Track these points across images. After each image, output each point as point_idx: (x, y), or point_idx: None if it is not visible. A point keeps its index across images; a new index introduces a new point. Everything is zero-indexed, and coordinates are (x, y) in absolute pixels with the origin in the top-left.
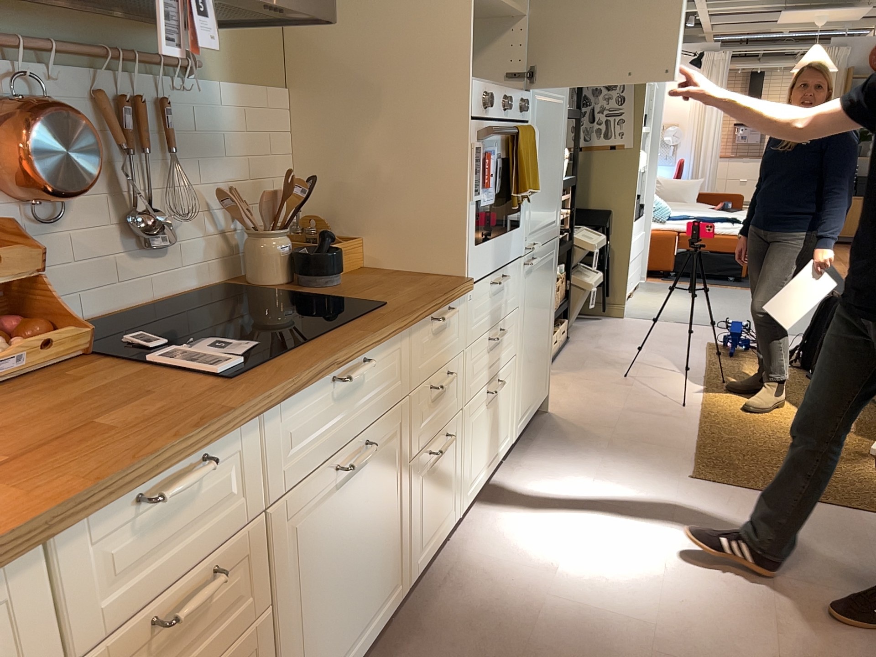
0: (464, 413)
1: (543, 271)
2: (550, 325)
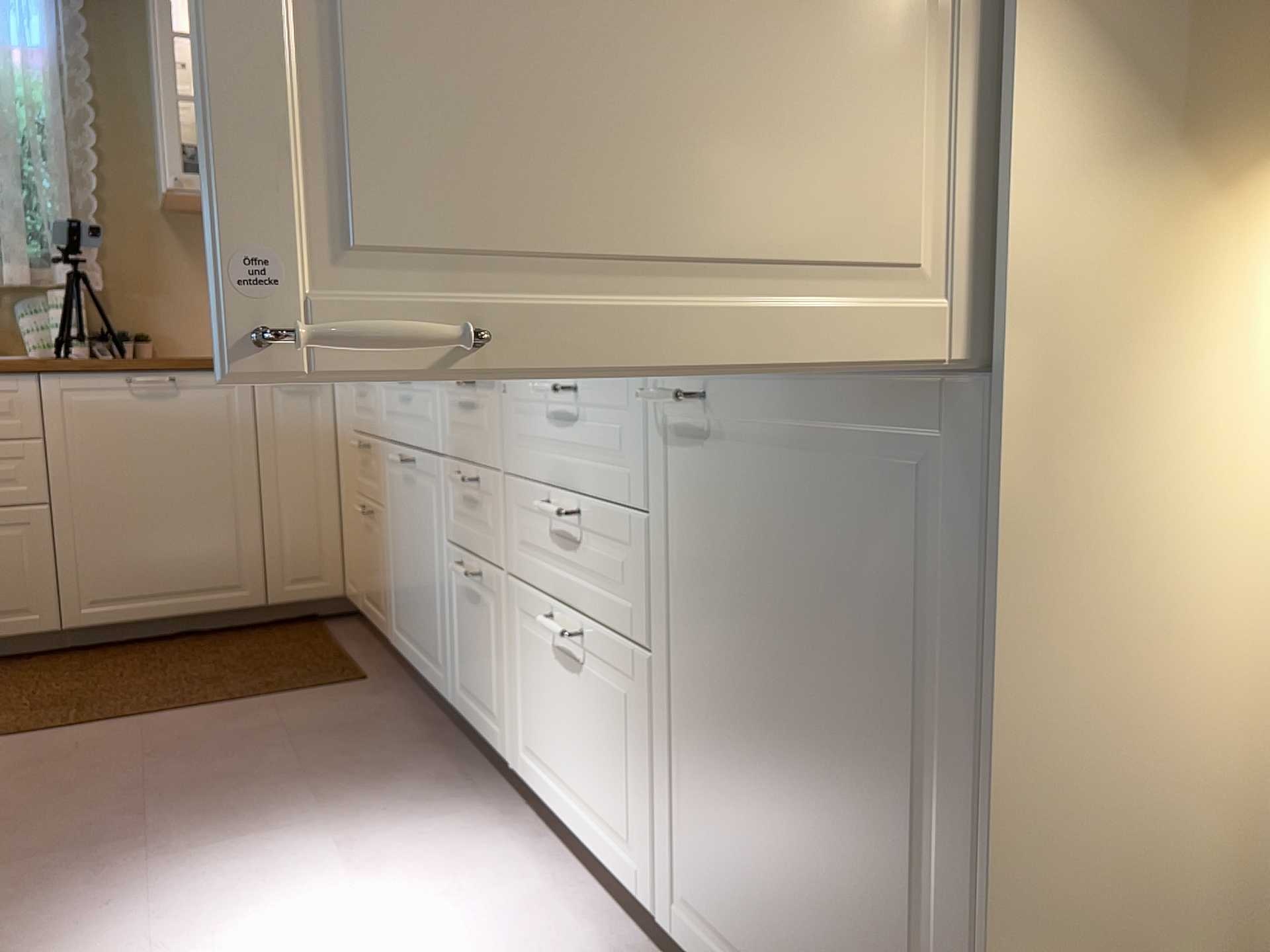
0: (510, 590)
1: (806, 490)
2: (953, 852)
